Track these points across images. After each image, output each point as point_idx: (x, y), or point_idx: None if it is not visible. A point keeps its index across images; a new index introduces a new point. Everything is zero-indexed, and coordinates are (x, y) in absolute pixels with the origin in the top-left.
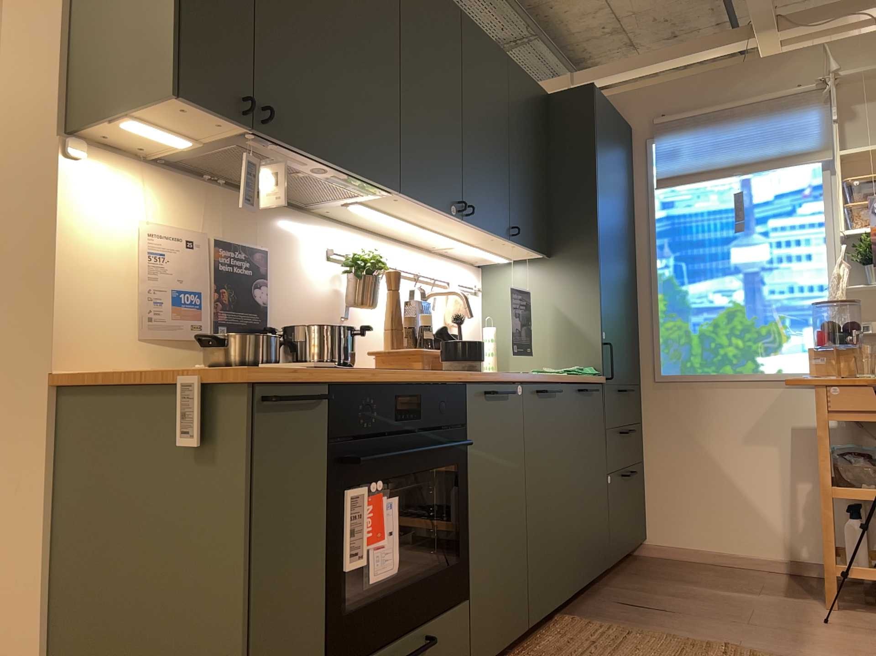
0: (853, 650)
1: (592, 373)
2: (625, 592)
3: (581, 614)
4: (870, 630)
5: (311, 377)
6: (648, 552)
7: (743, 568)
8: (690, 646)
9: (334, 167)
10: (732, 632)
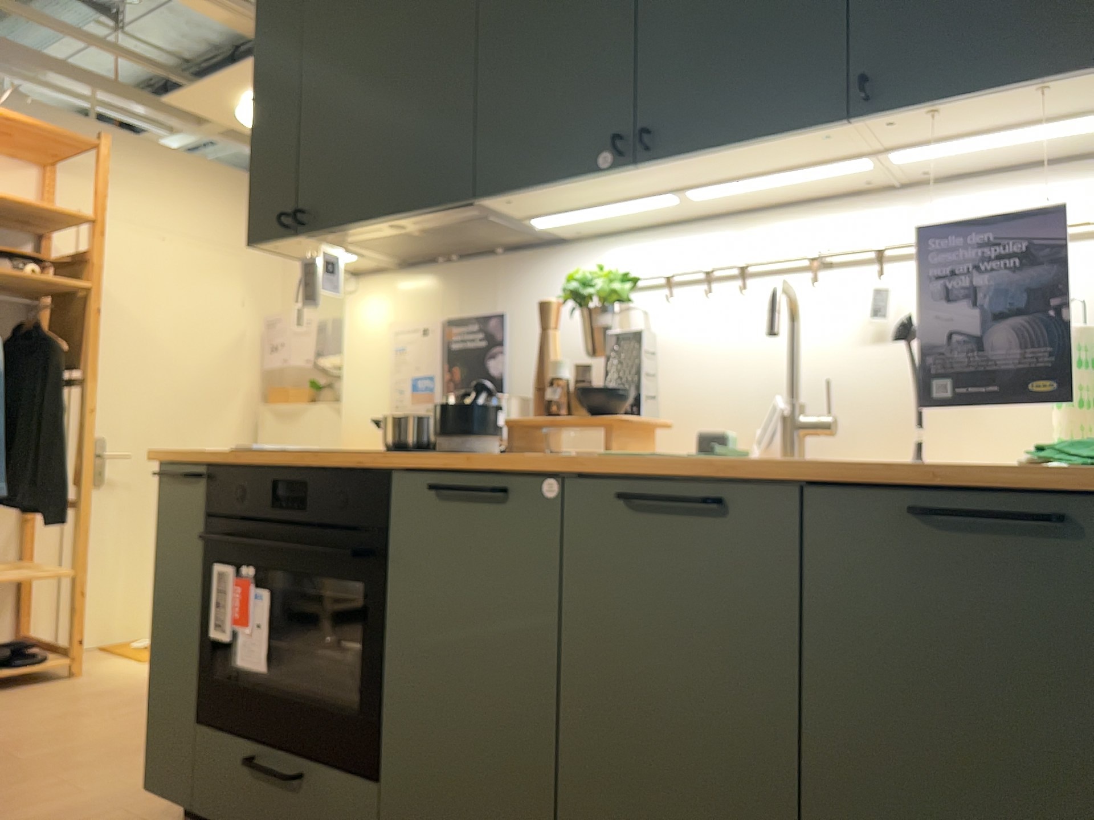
0: None
1: None
2: None
3: None
4: None
5: (188, 458)
6: None
7: None
8: None
9: (387, 220)
10: None
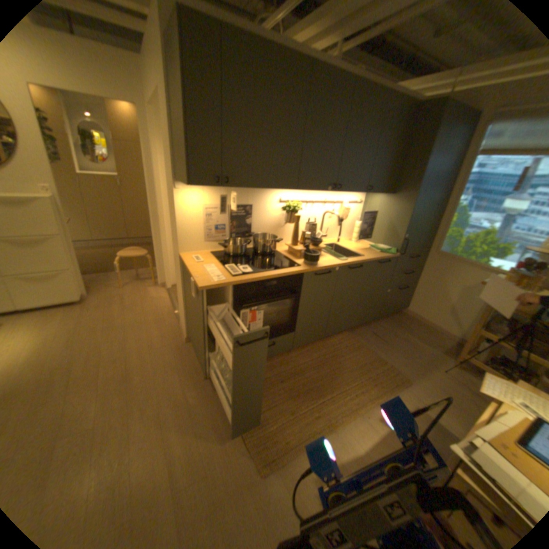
0: (441, 389)
1: (391, 253)
2: (378, 329)
3: (354, 333)
4: (461, 383)
5: (225, 285)
6: (406, 313)
7: (440, 334)
8: (378, 362)
9: (261, 189)
10: (401, 362)
